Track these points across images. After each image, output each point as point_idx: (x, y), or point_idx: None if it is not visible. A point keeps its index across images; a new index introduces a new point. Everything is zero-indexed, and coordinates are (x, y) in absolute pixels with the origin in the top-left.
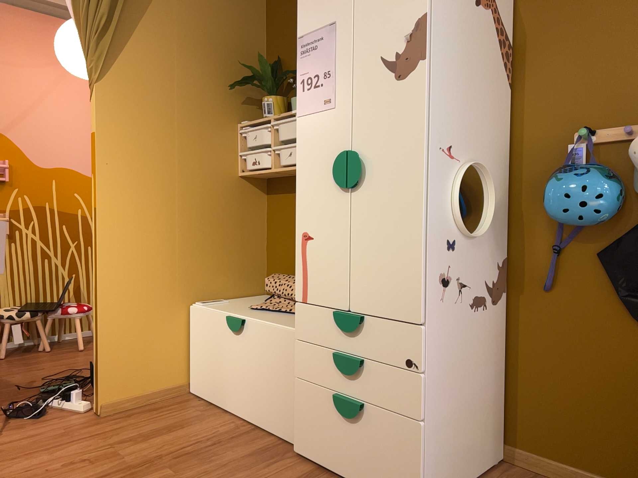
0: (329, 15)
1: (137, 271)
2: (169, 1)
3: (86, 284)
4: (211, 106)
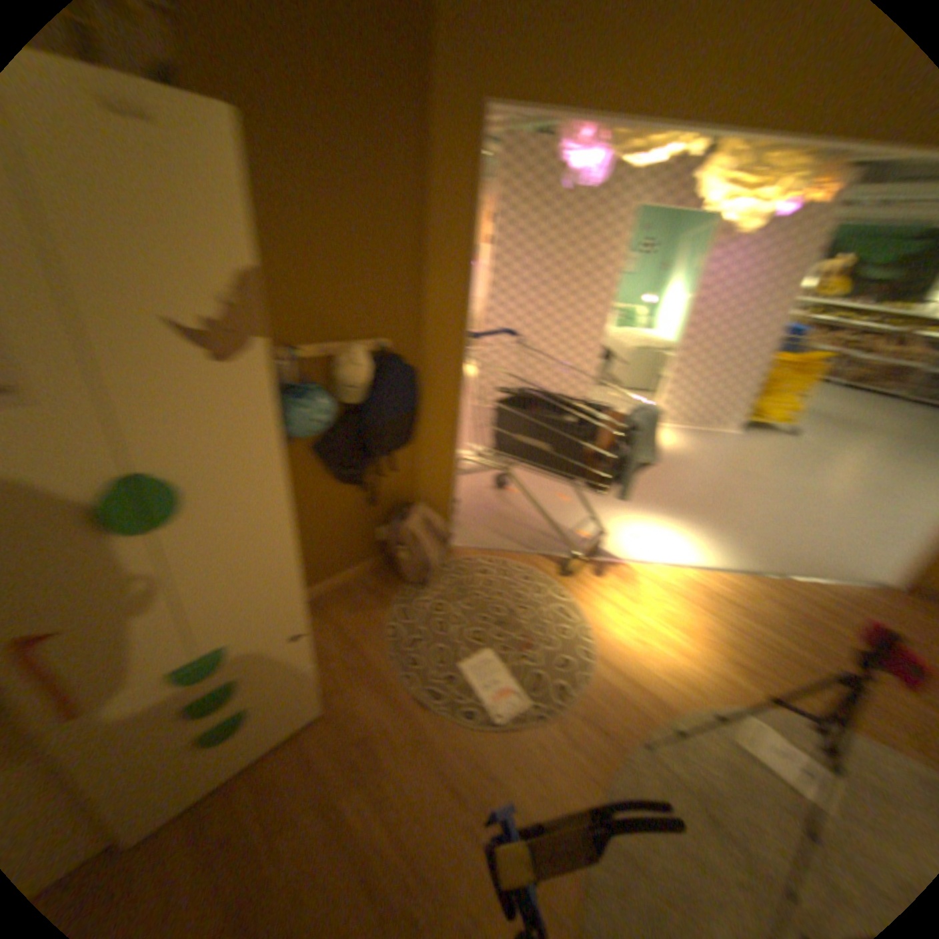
0: None
1: None
2: None
3: None
4: None
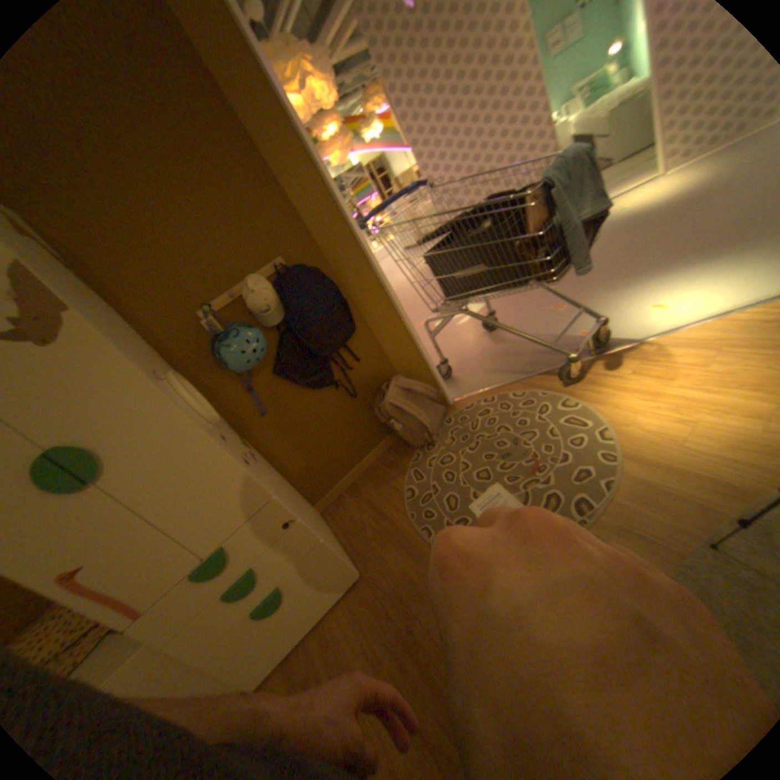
0: None
1: None
2: None
3: None
4: None
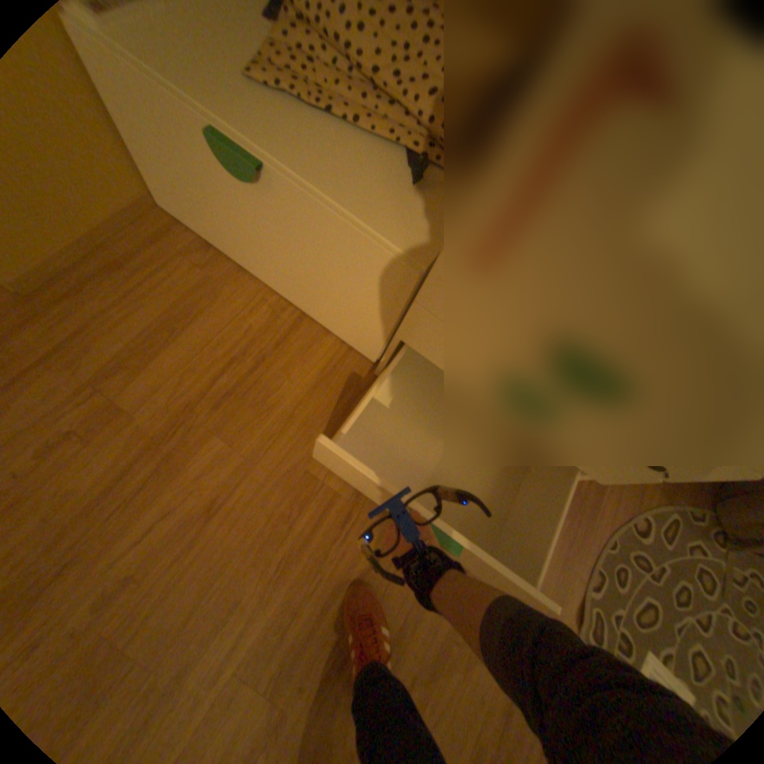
0: None
1: None
2: None
3: None
4: None
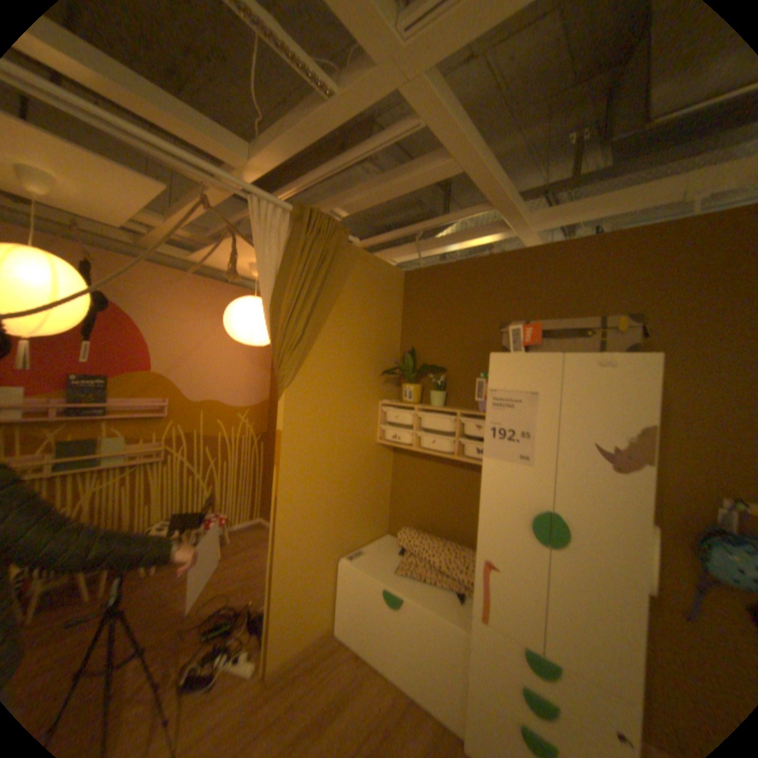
0: (530, 384)
1: (304, 544)
2: (341, 309)
3: (220, 493)
4: (363, 390)
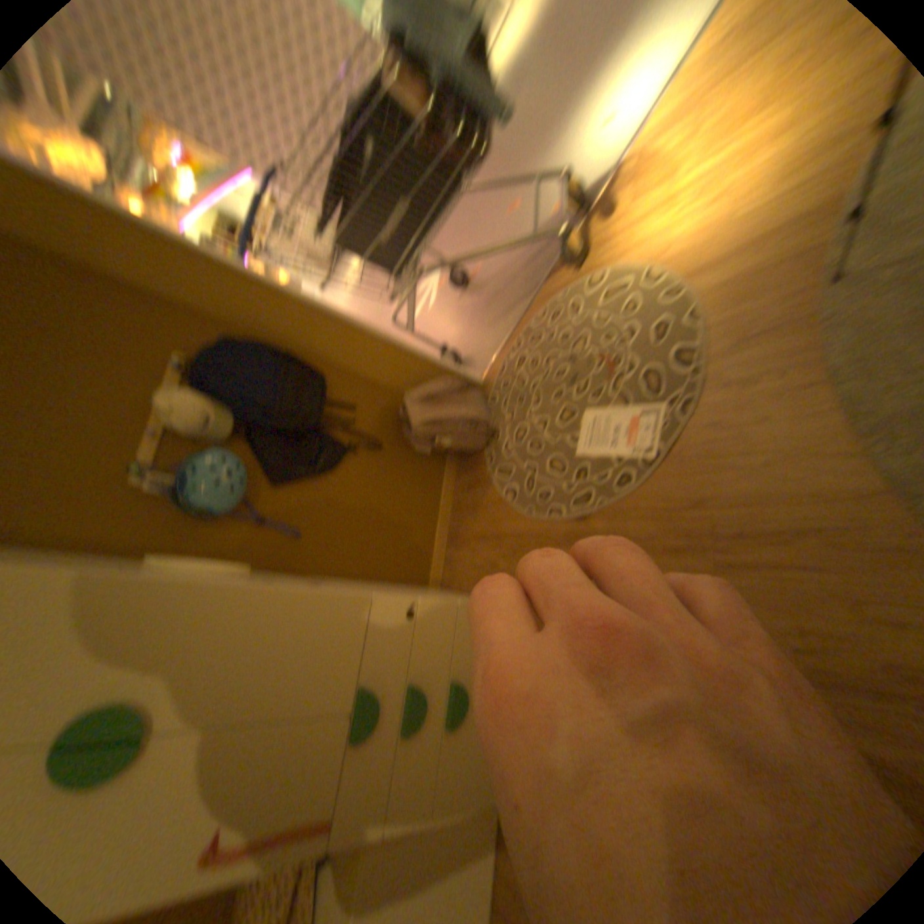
0: None
1: None
2: None
3: None
4: None
